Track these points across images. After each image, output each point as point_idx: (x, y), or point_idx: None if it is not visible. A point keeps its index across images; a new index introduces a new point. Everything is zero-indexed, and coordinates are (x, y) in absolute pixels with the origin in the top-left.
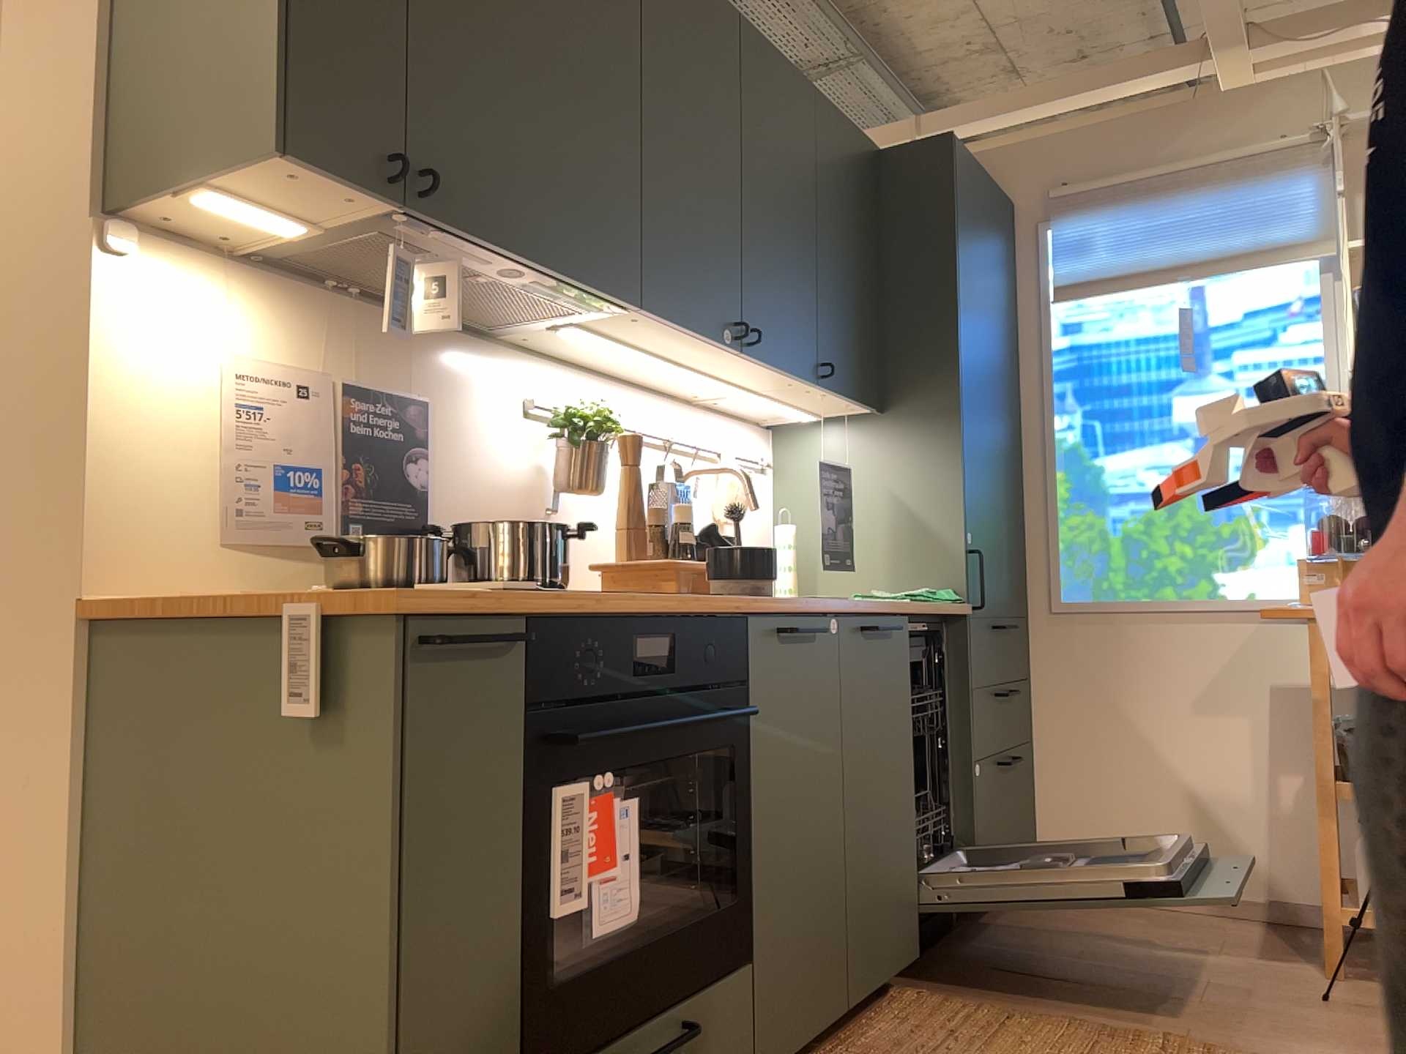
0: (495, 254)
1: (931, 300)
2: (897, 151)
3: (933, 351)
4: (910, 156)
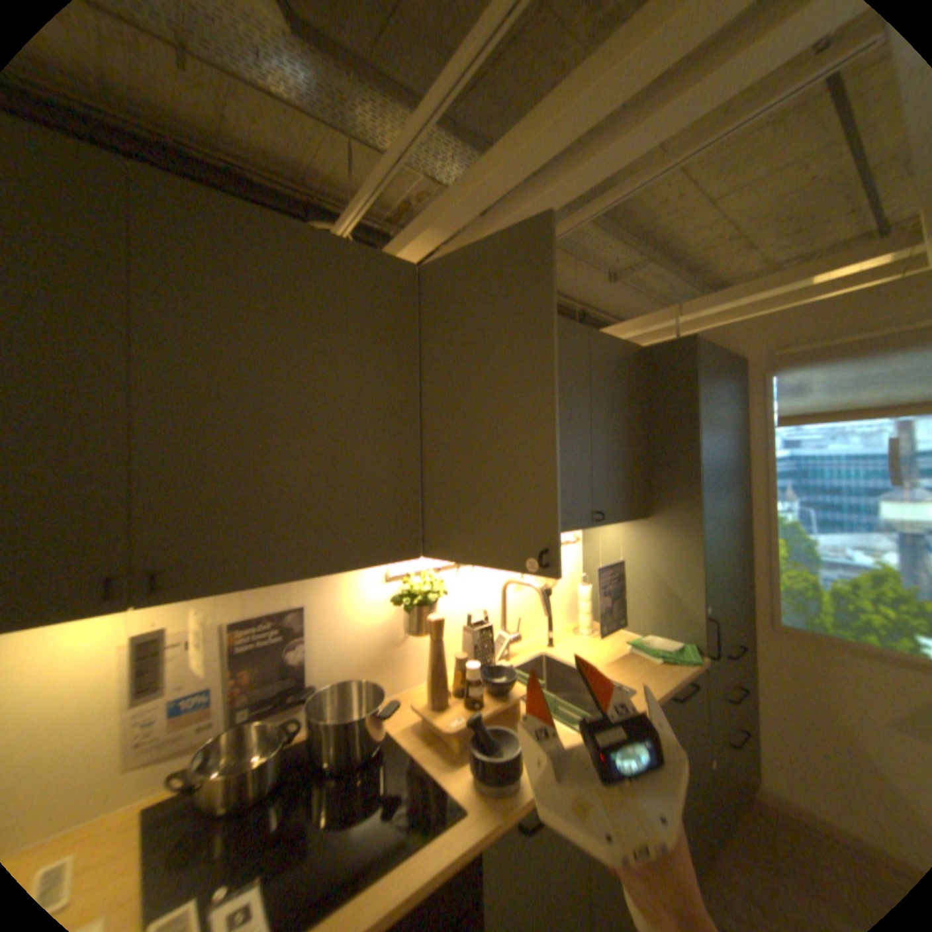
0: (263, 584)
1: (681, 449)
2: (656, 346)
3: (682, 483)
4: (666, 350)
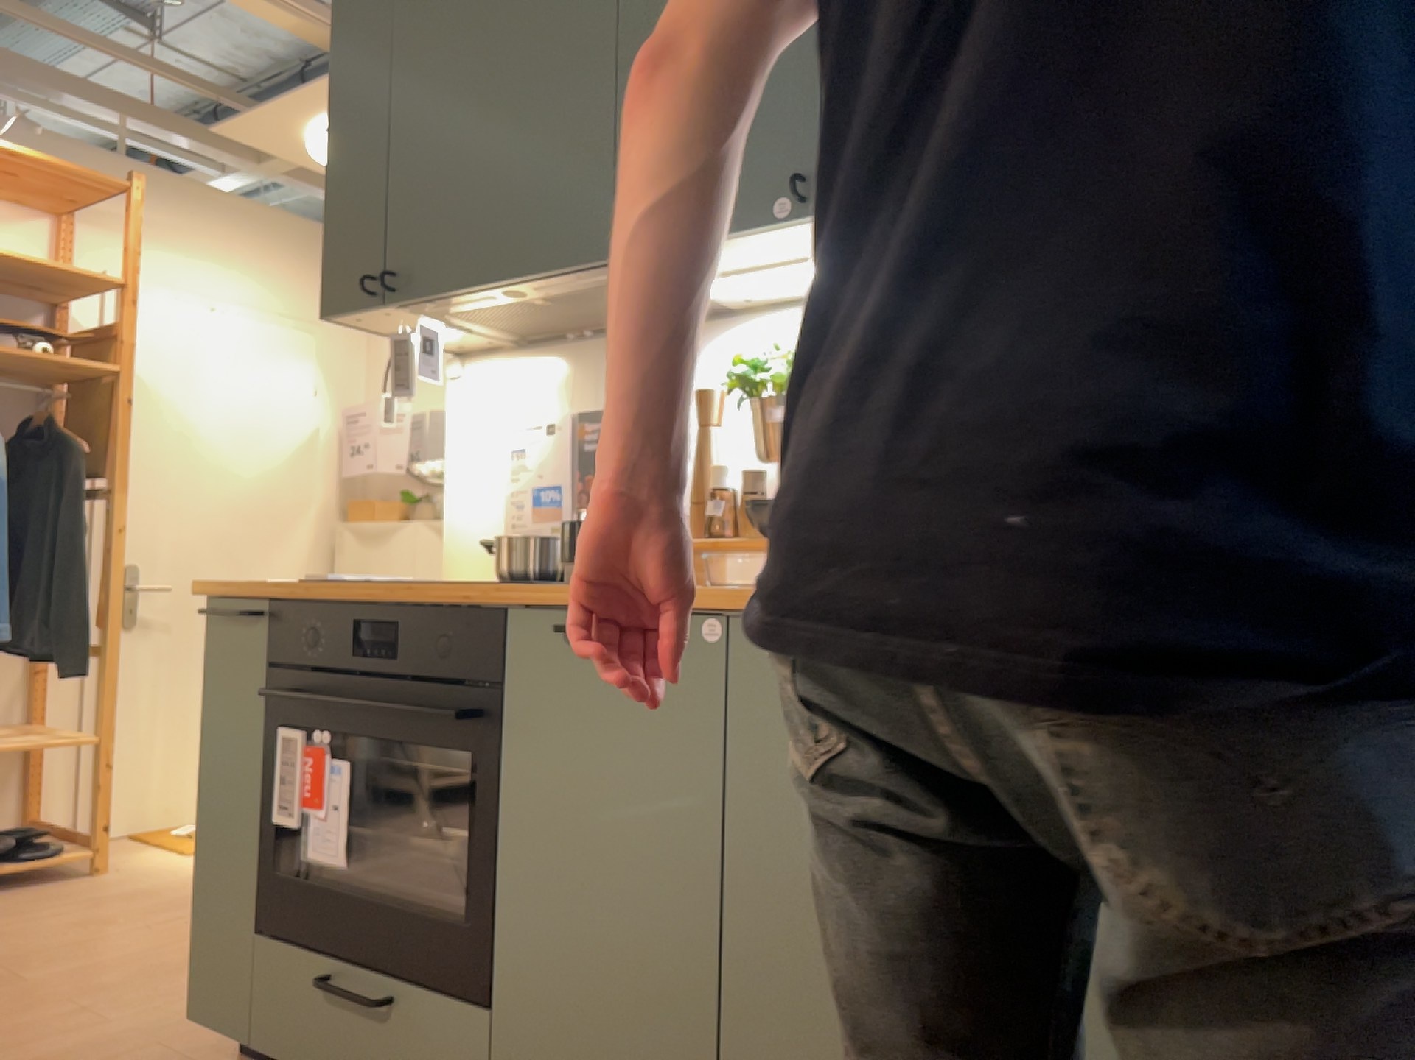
0: (469, 294)
1: None
2: None
3: None
4: None
